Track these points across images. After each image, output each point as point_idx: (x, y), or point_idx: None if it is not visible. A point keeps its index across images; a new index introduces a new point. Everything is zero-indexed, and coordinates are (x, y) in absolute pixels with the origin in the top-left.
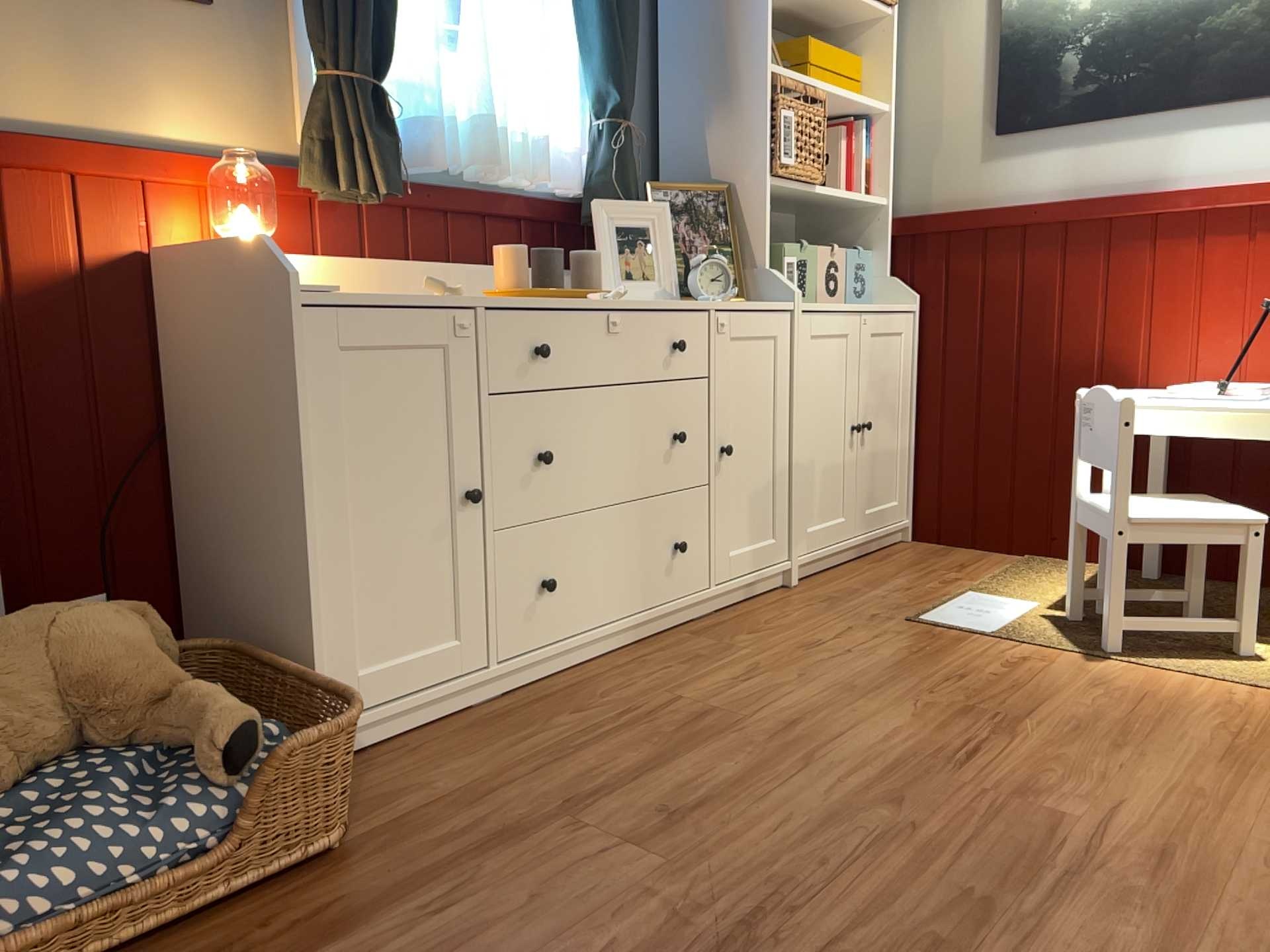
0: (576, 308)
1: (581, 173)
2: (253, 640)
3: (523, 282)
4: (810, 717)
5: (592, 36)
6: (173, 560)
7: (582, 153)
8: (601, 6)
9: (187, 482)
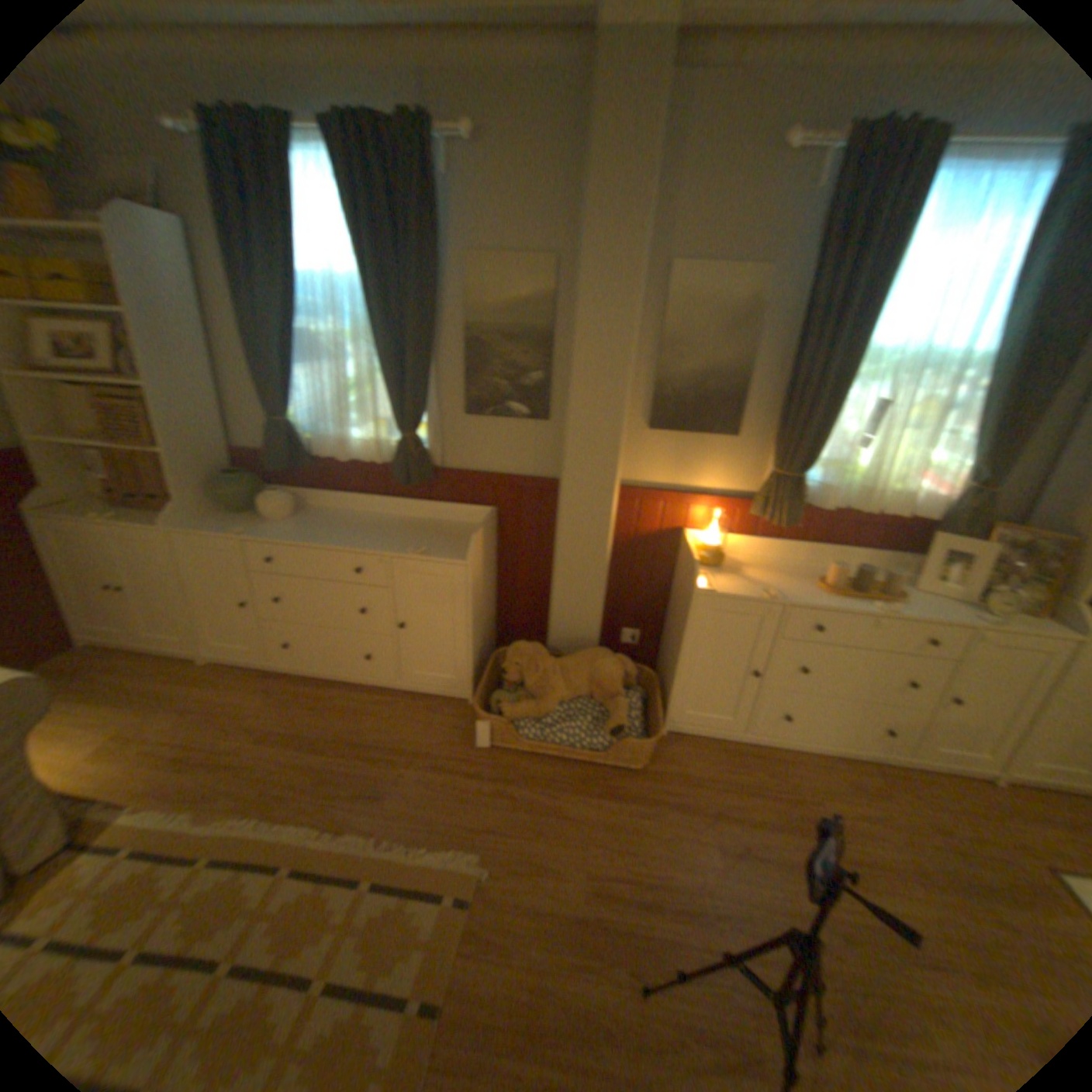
0: (855, 614)
1: (952, 504)
2: (665, 676)
3: (840, 585)
4: (874, 870)
5: (984, 436)
6: (662, 628)
7: (958, 493)
8: (995, 422)
9: (670, 610)
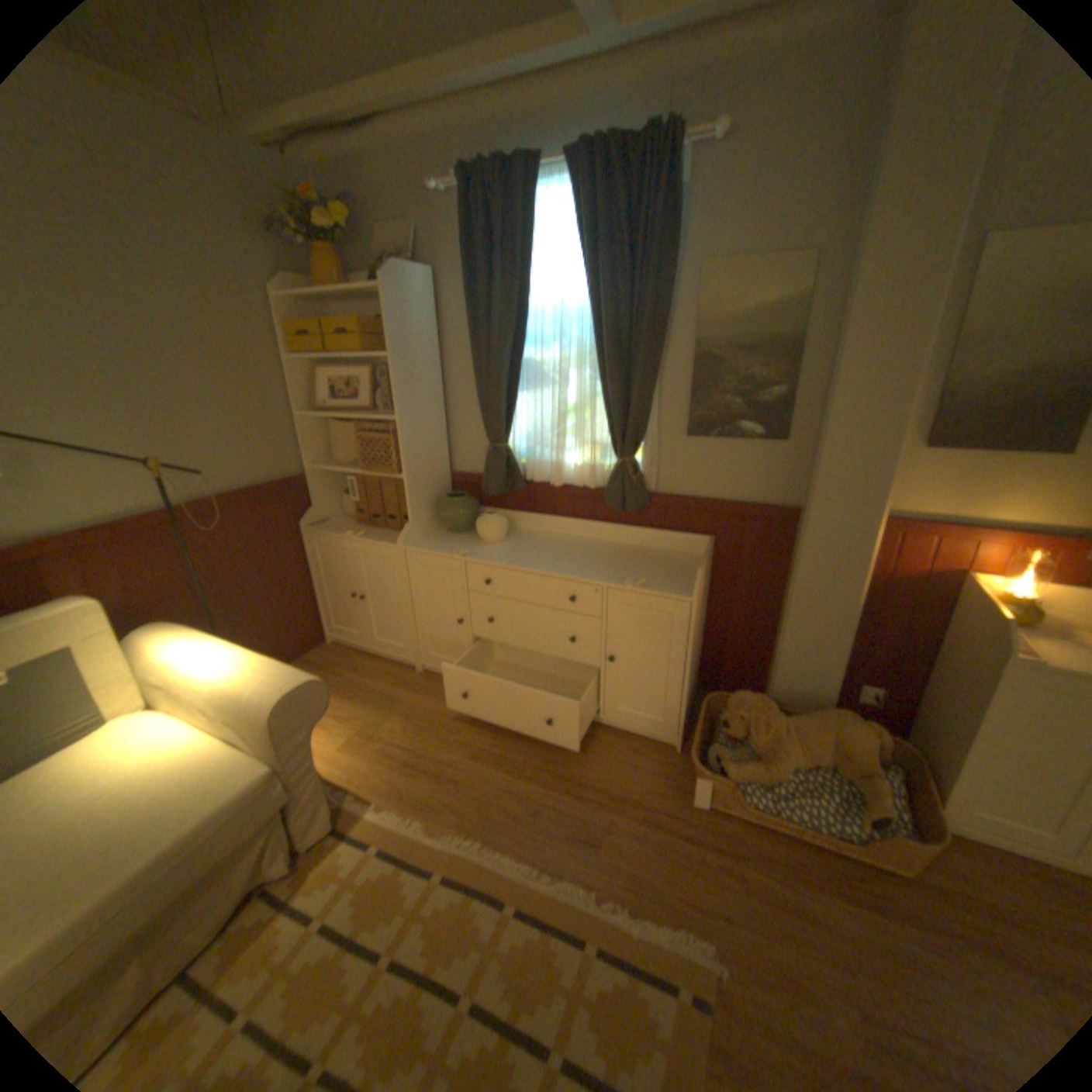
0: None
1: None
2: (934, 758)
3: None
4: None
5: None
6: (921, 693)
7: None
8: None
9: (940, 673)
